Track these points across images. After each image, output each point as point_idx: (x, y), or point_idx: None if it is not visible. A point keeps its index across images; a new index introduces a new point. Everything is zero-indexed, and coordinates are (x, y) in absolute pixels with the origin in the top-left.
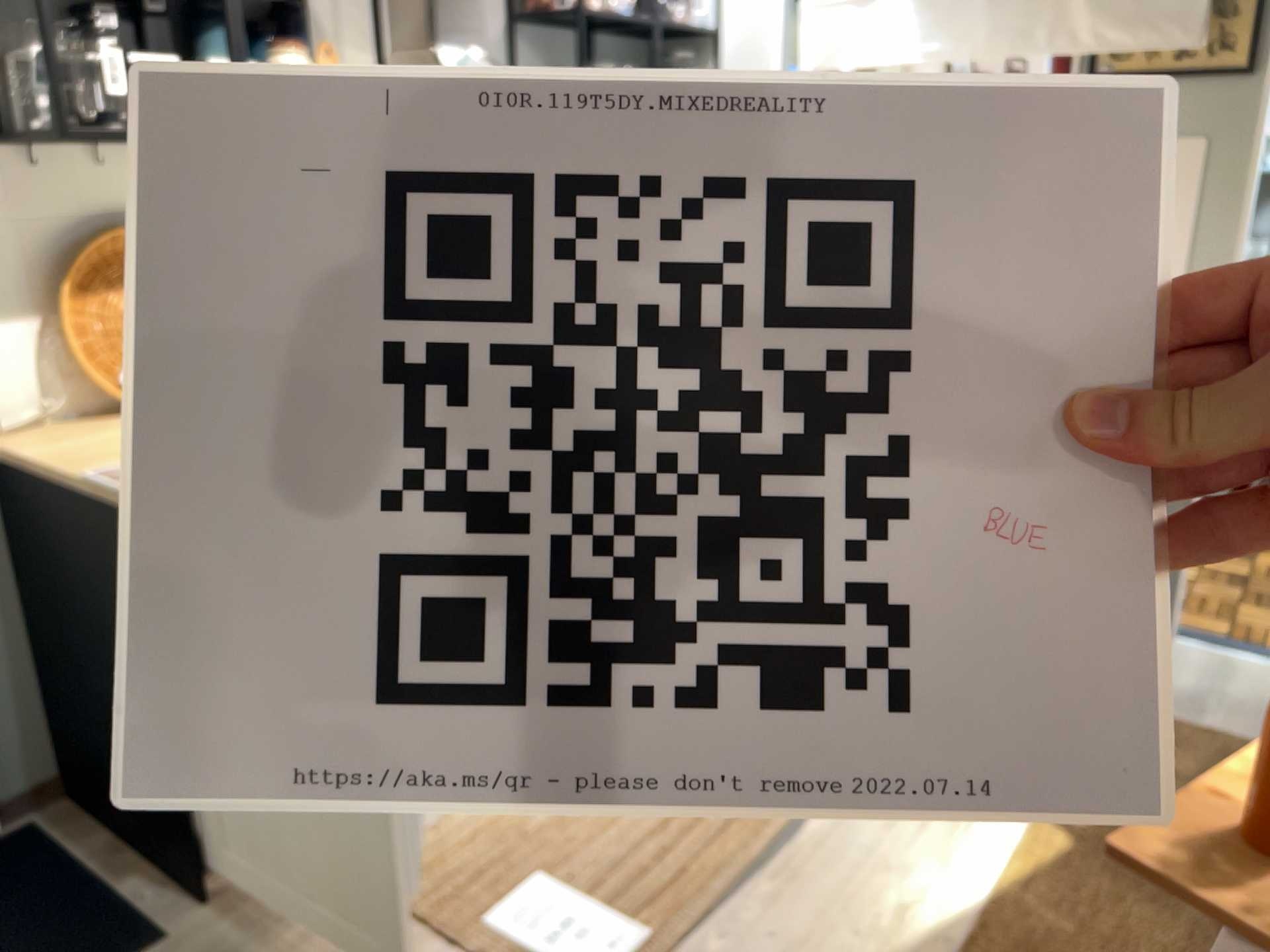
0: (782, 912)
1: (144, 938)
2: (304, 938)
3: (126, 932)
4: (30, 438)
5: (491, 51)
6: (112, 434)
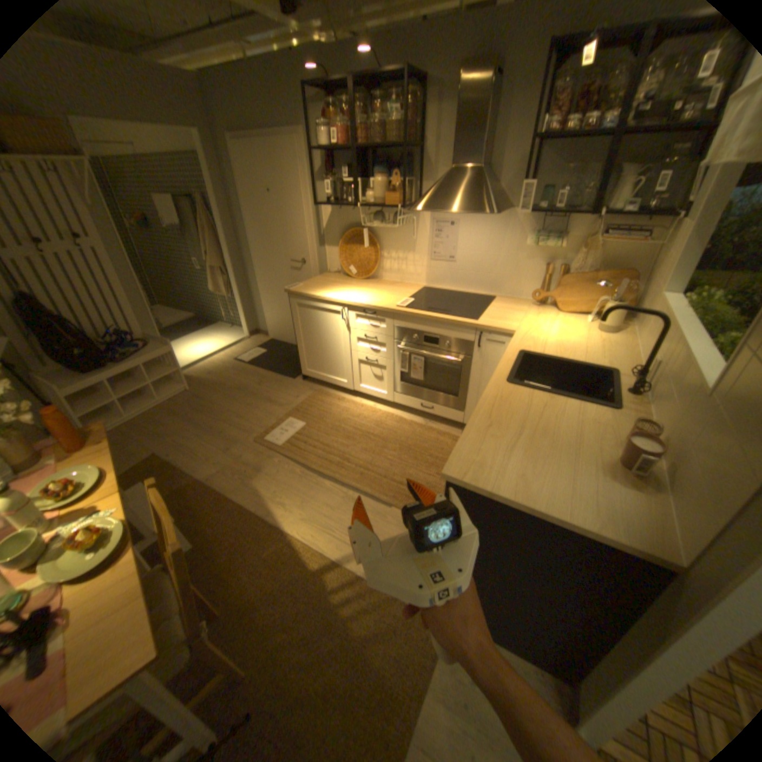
0: (287, 473)
1: (294, 376)
2: (291, 395)
3: (296, 374)
4: (329, 275)
5: (522, 159)
6: (333, 279)
